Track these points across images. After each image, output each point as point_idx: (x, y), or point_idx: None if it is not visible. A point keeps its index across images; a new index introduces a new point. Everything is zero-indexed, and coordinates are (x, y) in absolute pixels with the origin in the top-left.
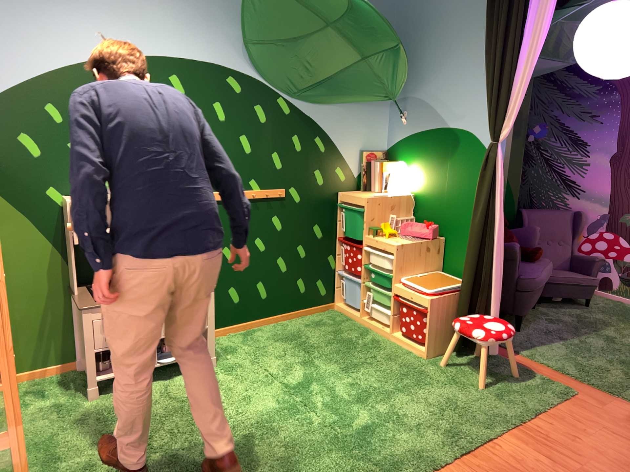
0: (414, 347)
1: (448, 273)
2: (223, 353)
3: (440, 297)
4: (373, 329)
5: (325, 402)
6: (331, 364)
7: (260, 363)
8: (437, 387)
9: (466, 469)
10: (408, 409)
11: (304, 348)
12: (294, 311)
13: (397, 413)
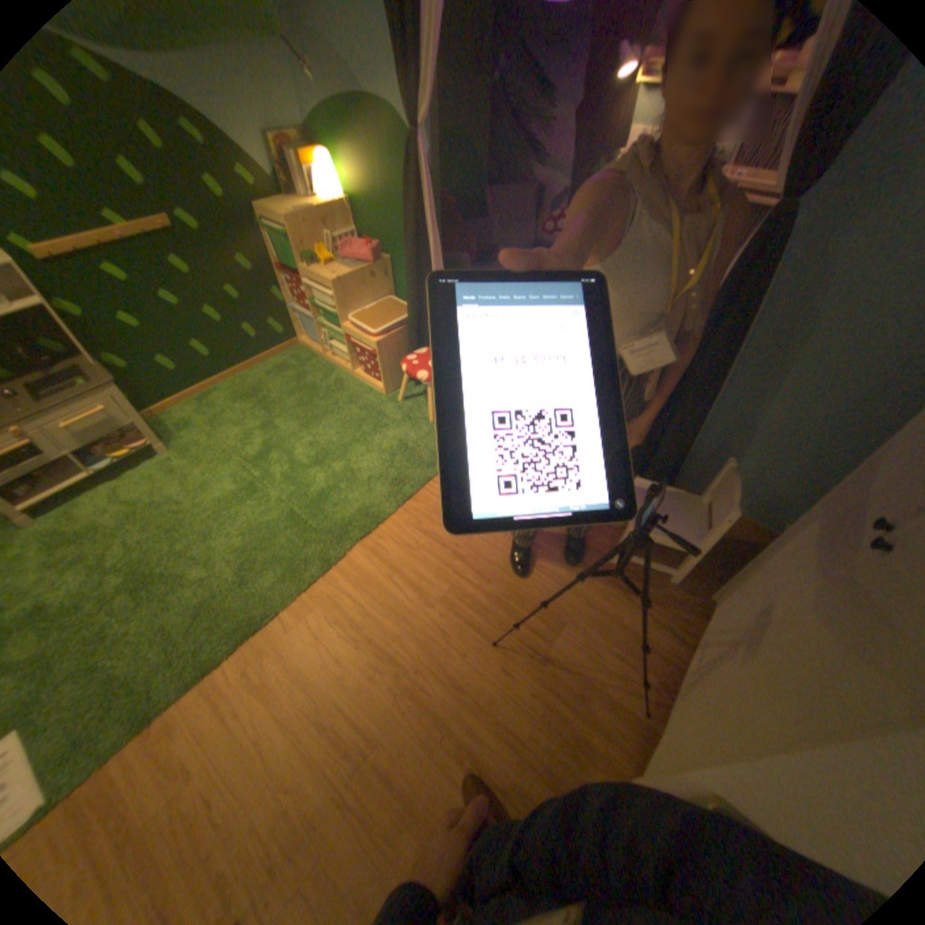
0: (374, 386)
1: (400, 298)
2: (175, 431)
3: (385, 338)
4: (336, 367)
5: (283, 472)
6: (291, 422)
7: (216, 436)
8: (391, 430)
9: (404, 517)
10: (360, 463)
11: (264, 406)
12: (251, 359)
13: (350, 470)
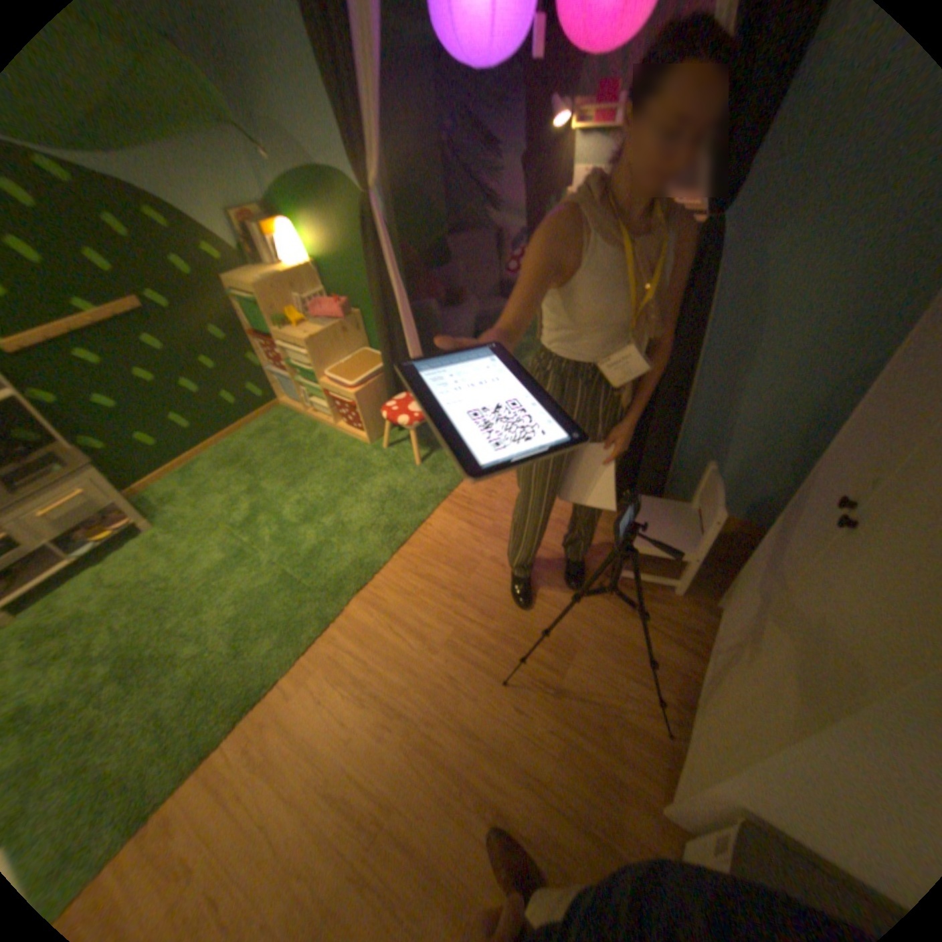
0: (357, 437)
1: (374, 348)
2: (158, 506)
3: (362, 387)
4: (318, 422)
5: (271, 534)
6: (276, 482)
7: (201, 506)
8: (378, 477)
9: (399, 563)
10: (350, 514)
11: (248, 470)
12: (231, 425)
13: (340, 523)
